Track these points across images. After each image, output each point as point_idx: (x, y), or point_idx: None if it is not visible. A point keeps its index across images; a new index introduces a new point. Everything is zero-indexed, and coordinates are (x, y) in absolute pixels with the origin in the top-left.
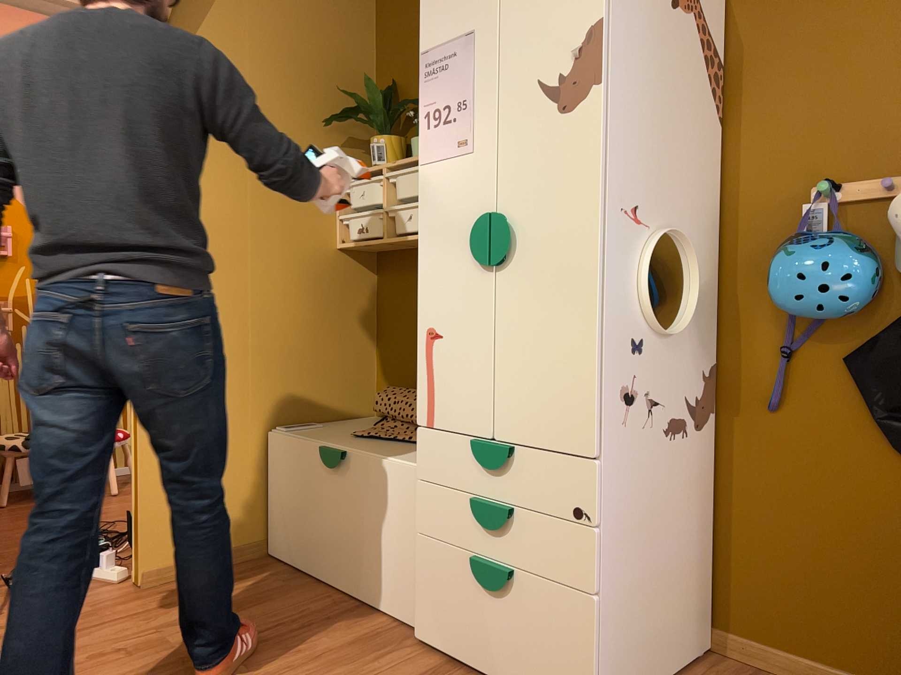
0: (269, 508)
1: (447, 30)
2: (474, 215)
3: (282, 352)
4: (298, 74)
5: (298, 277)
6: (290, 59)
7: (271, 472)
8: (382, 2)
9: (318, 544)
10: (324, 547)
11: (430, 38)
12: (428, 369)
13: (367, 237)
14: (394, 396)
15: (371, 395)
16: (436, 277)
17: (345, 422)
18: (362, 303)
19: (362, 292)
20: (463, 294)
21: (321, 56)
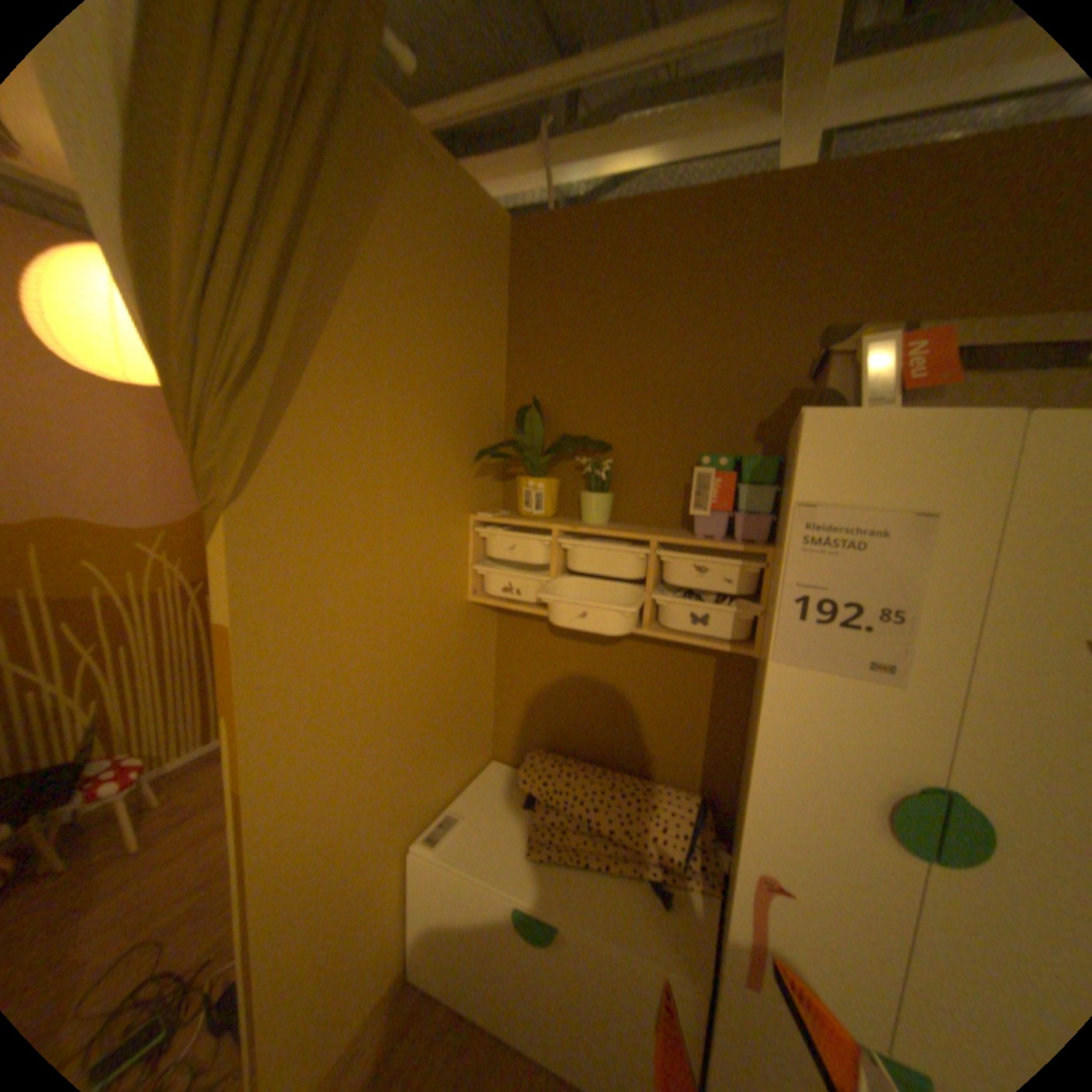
0: (407, 928)
1: (869, 487)
2: (897, 777)
3: (419, 751)
4: (438, 391)
5: (434, 653)
6: (430, 371)
7: (415, 899)
8: (519, 289)
9: (501, 1005)
10: (513, 1012)
11: (824, 484)
12: (758, 923)
13: (520, 602)
14: (551, 780)
15: (490, 740)
16: (793, 822)
17: (477, 792)
18: (487, 650)
19: (487, 637)
20: (851, 865)
21: (459, 363)
